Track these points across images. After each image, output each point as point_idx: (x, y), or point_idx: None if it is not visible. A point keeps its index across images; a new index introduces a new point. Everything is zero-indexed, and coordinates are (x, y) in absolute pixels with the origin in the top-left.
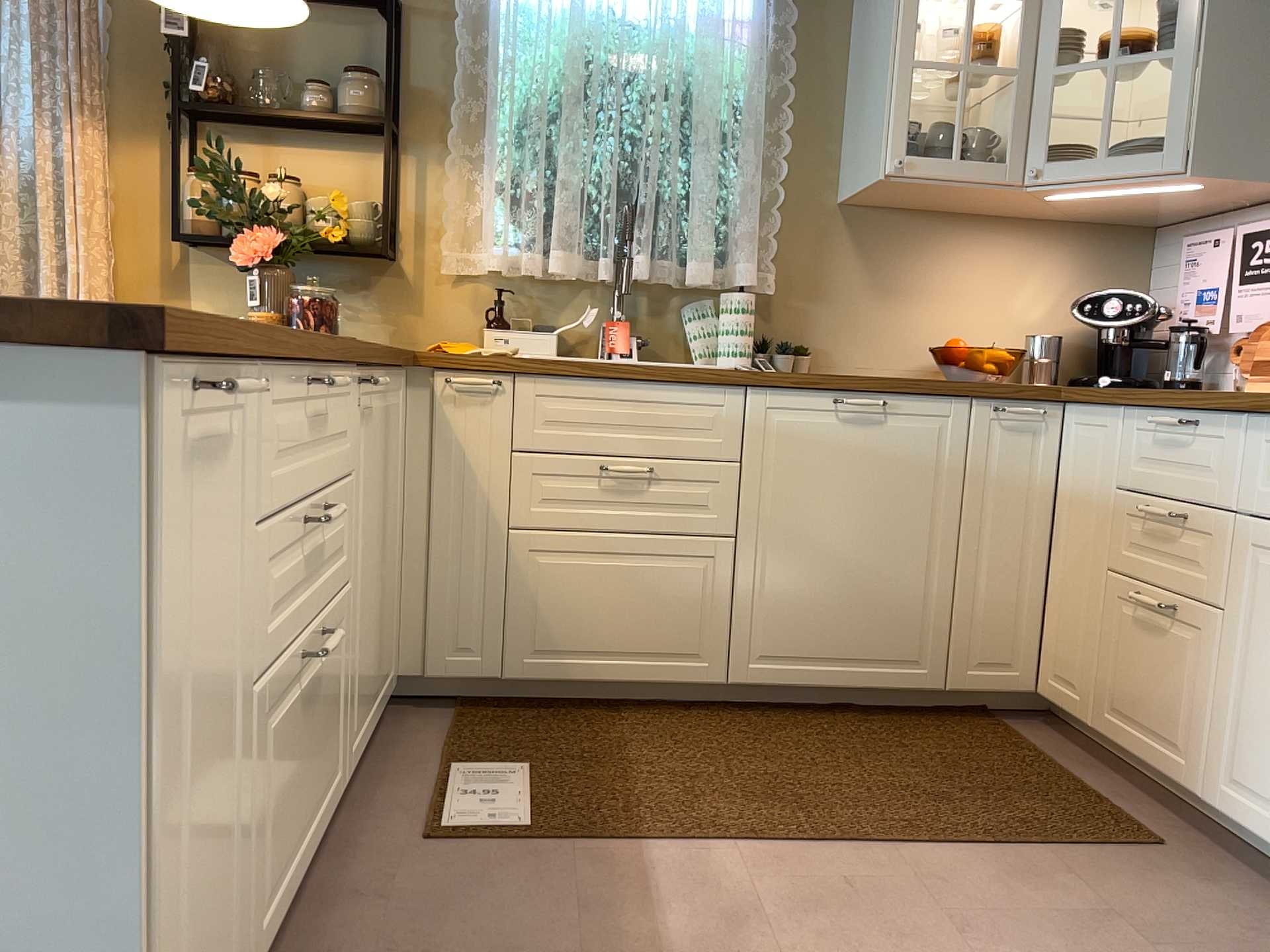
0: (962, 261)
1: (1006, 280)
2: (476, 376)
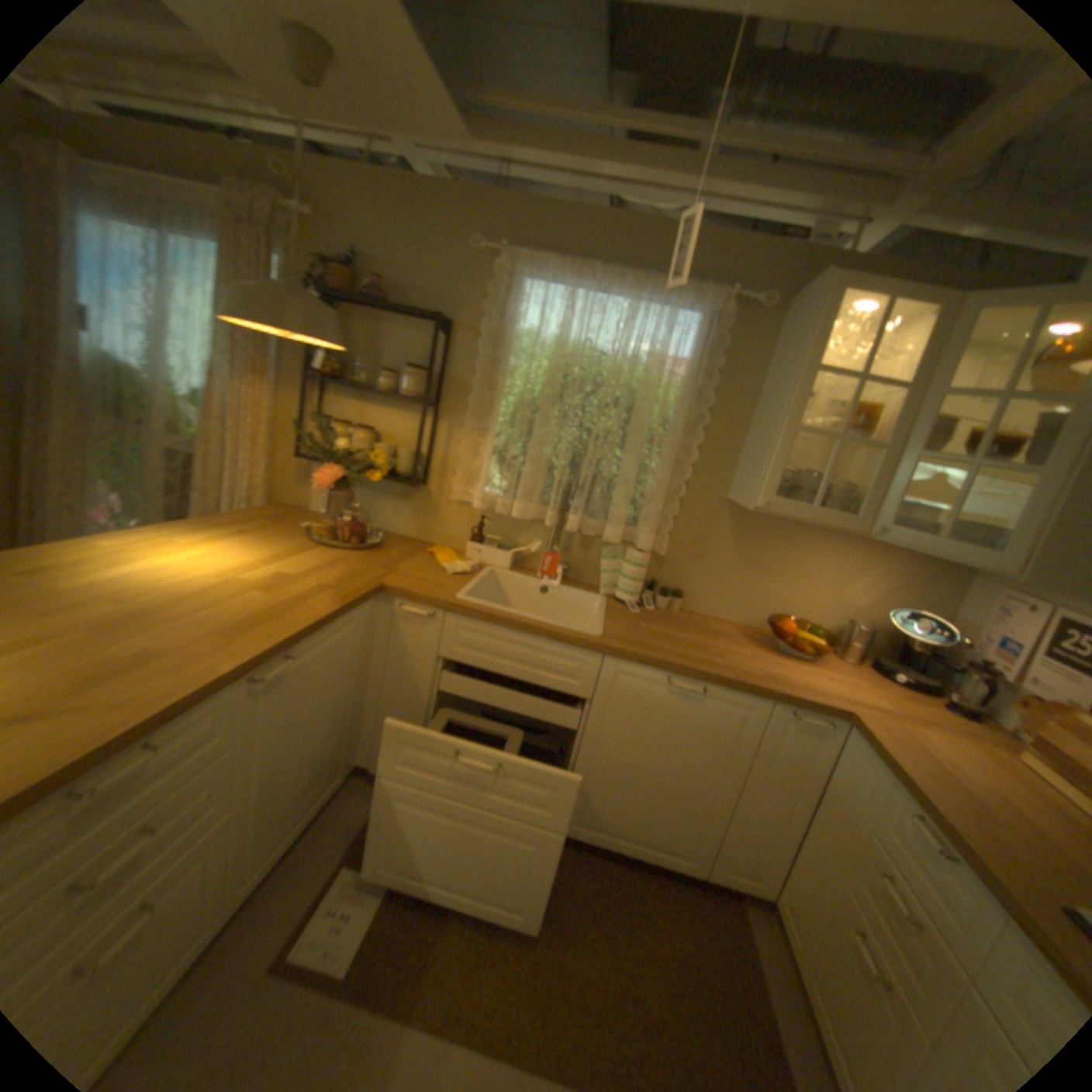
0: (812, 555)
1: (844, 574)
2: (421, 607)
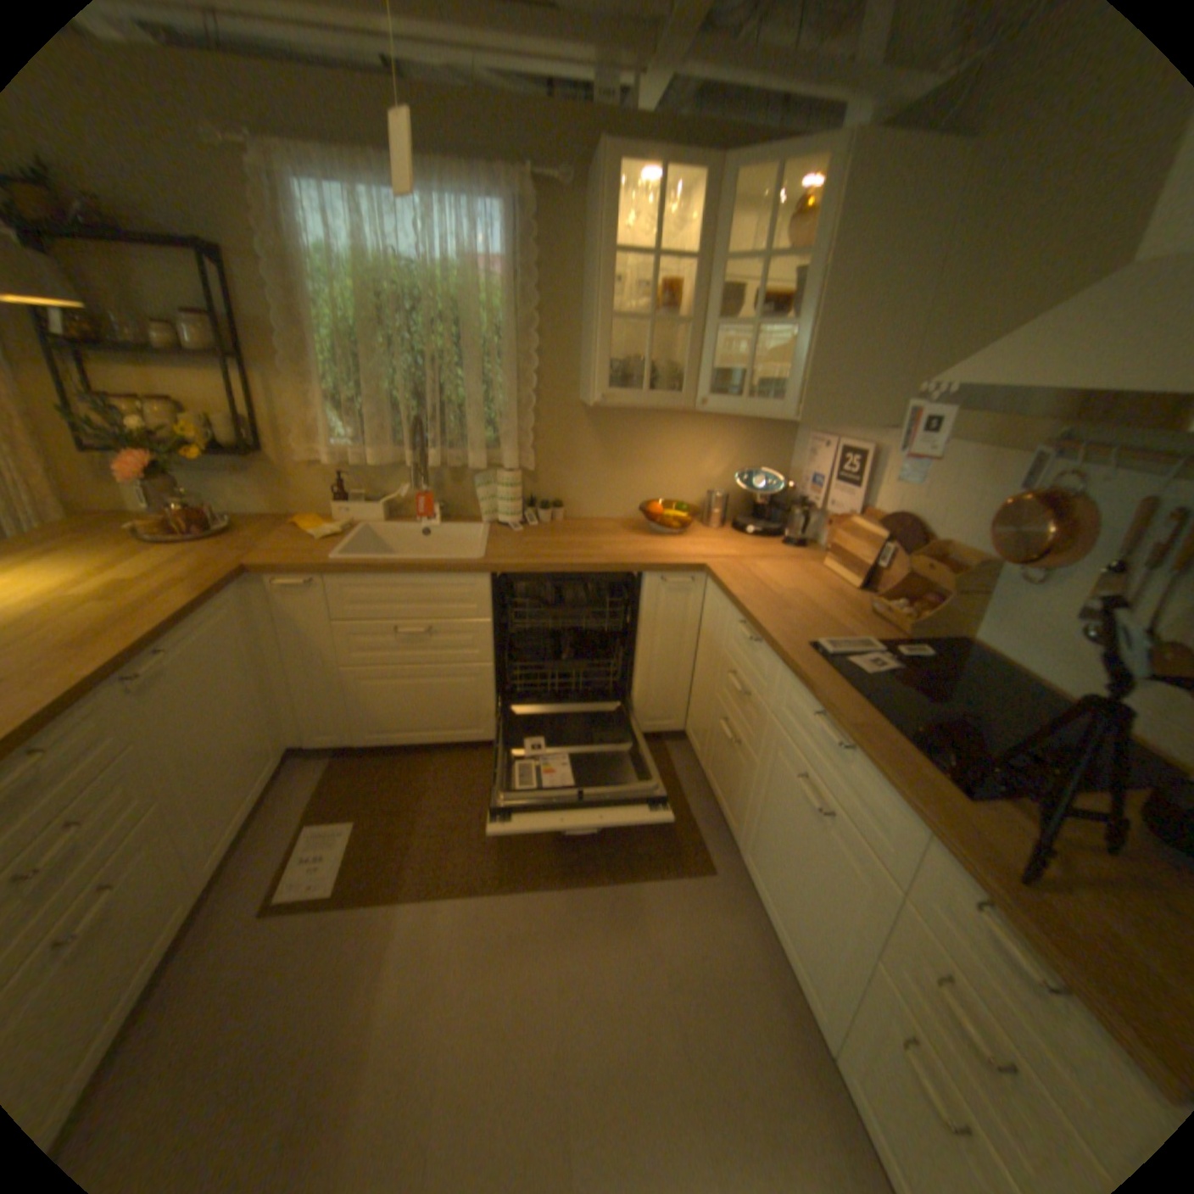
0: (666, 440)
1: (696, 452)
2: (294, 577)
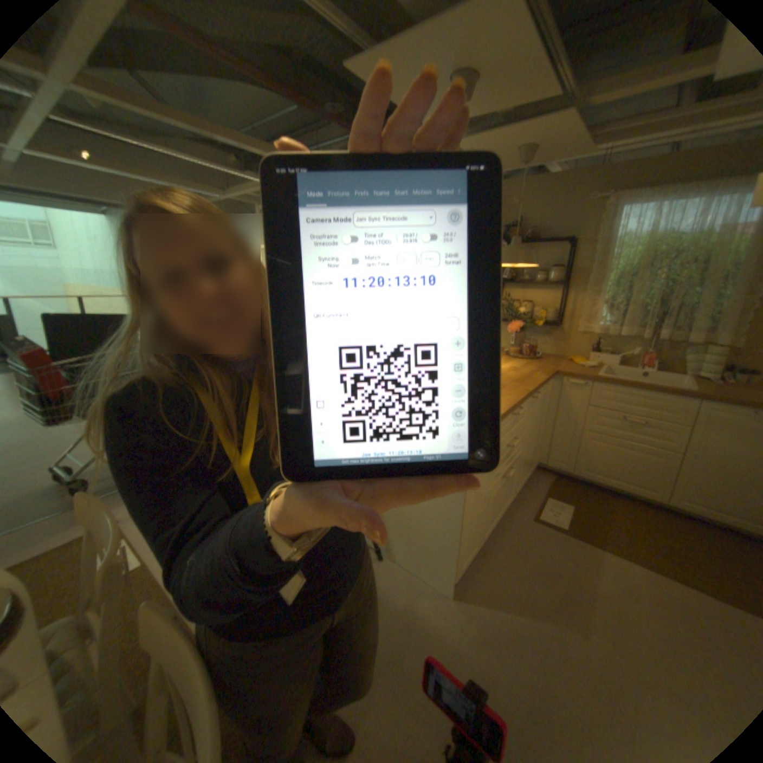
0: None
1: None
2: (579, 380)
